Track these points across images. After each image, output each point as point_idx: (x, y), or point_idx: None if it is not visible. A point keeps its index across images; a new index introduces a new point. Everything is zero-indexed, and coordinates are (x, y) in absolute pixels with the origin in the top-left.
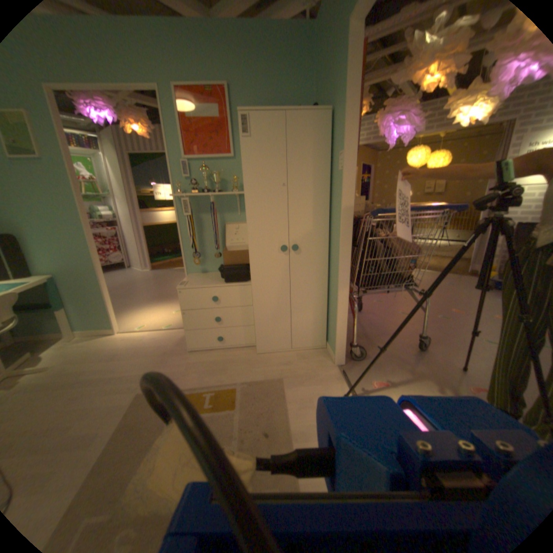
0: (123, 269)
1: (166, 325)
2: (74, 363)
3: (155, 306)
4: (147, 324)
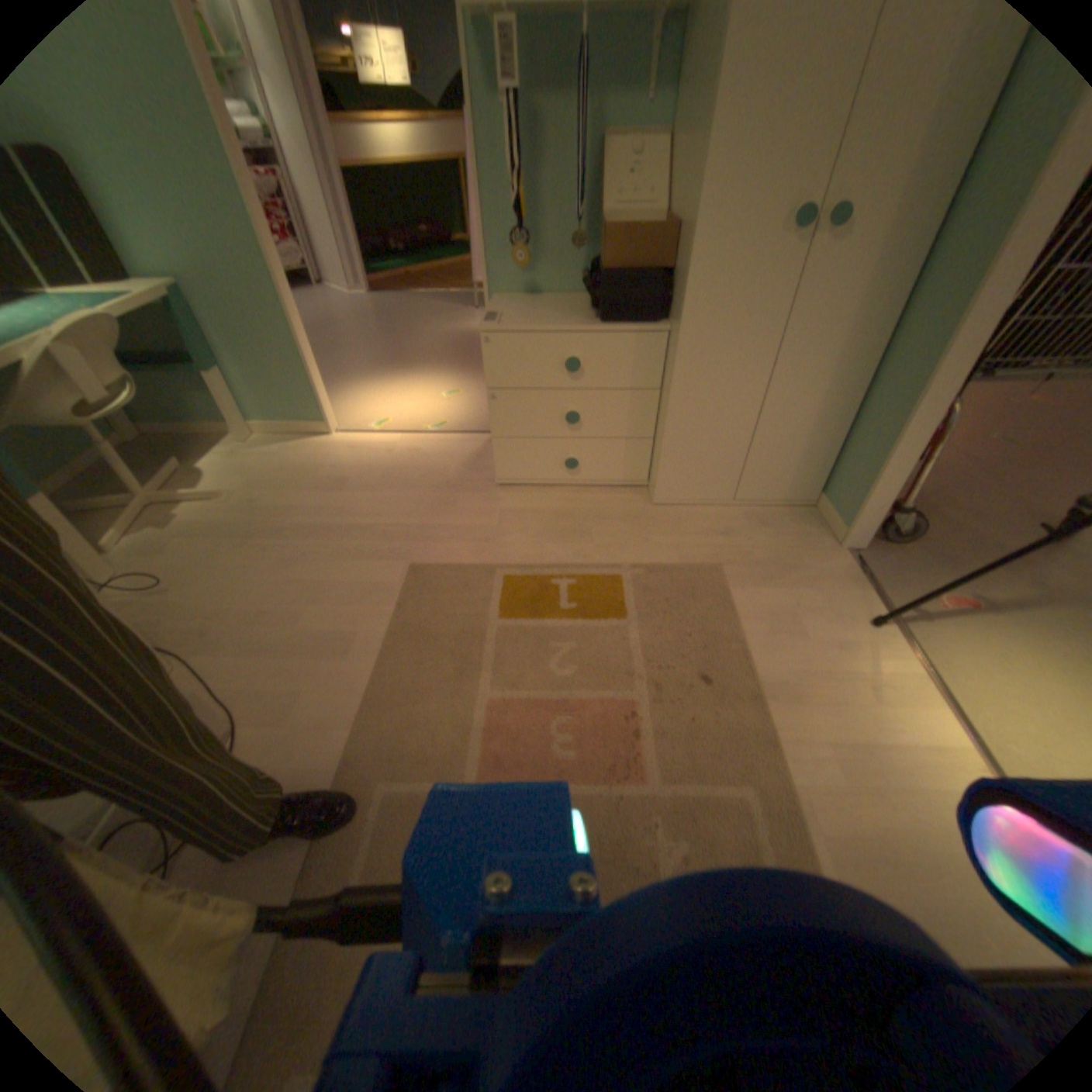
0: (307, 288)
1: (434, 422)
2: (268, 488)
3: (399, 377)
4: (393, 417)
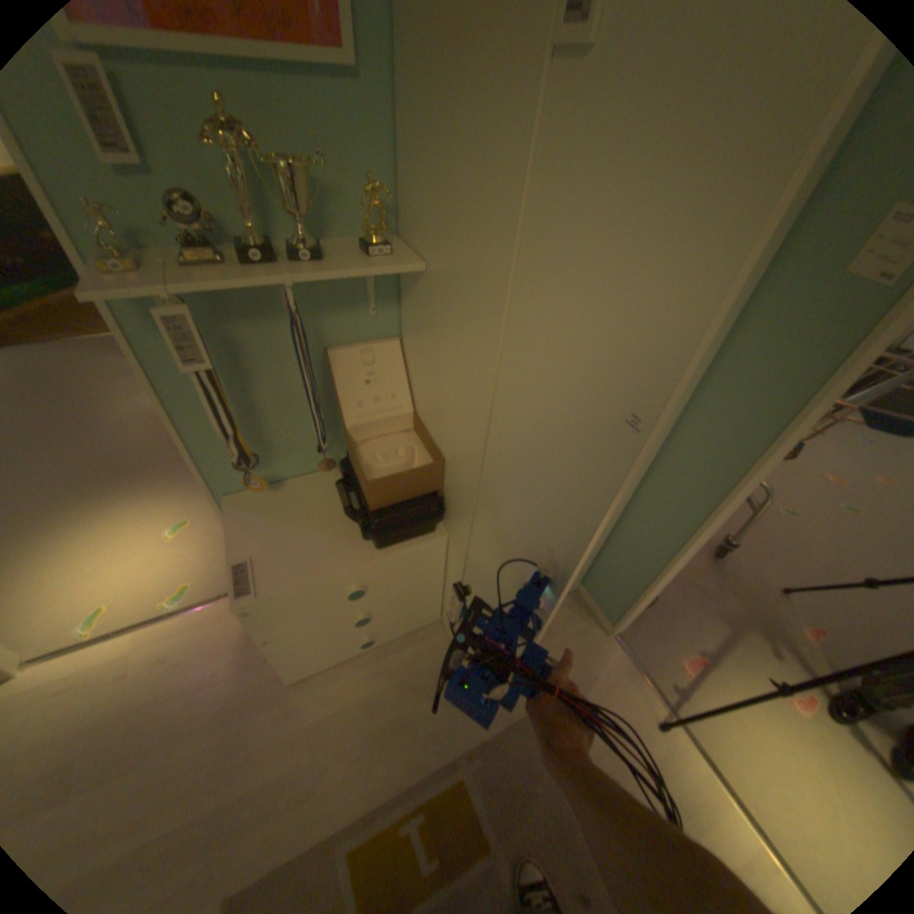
0: None
1: (170, 591)
2: None
3: (92, 514)
4: (106, 599)
